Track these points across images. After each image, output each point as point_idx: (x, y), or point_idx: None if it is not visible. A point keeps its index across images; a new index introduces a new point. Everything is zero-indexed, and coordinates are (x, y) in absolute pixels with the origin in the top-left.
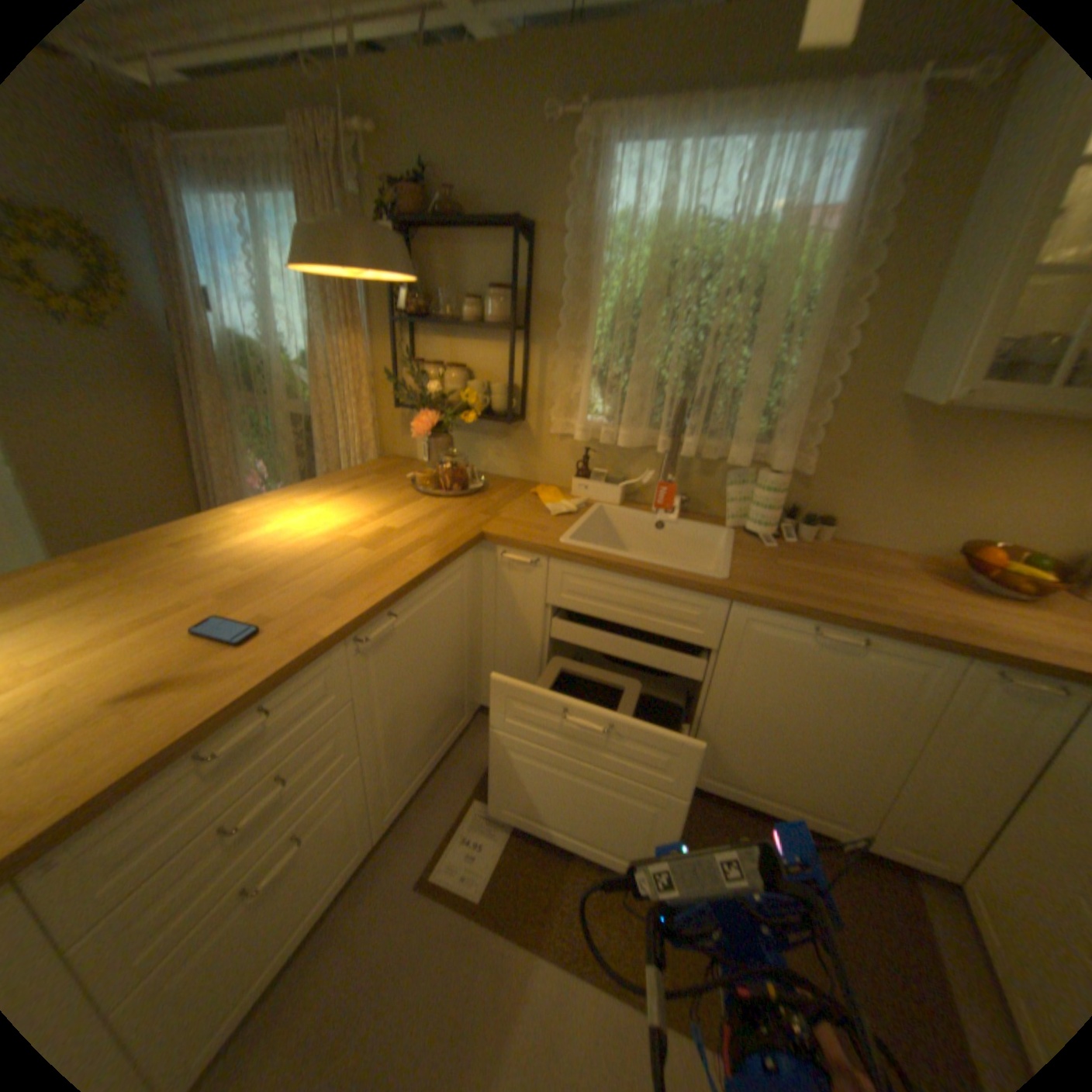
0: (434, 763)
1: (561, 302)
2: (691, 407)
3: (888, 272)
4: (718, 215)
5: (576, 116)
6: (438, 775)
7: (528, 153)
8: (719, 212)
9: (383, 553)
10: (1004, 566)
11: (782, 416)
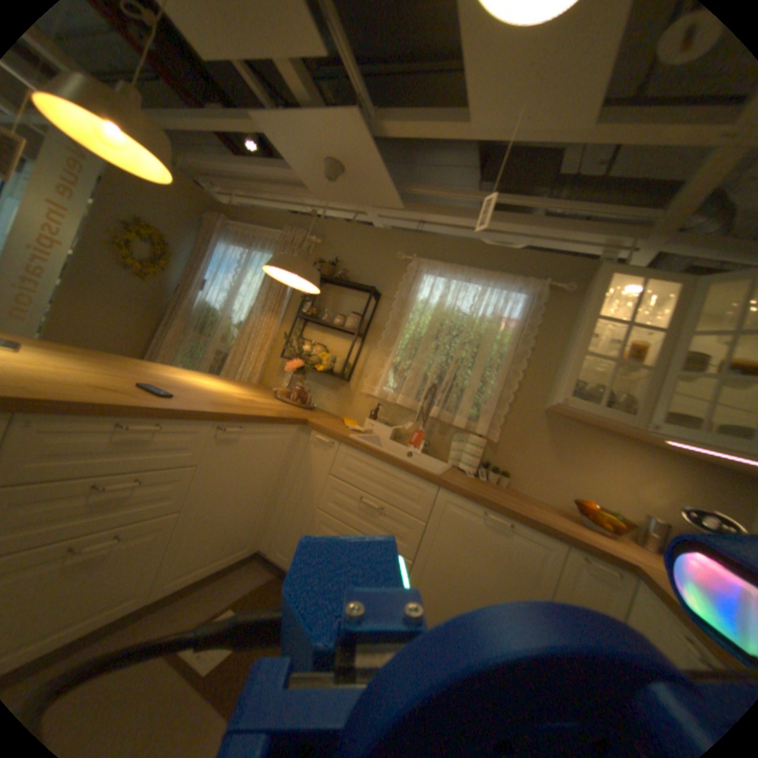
0: (214, 569)
1: (384, 331)
2: (438, 395)
3: (536, 353)
4: (463, 312)
5: (409, 262)
6: (210, 588)
7: (385, 269)
8: (463, 310)
9: (248, 406)
10: (595, 513)
11: (483, 407)
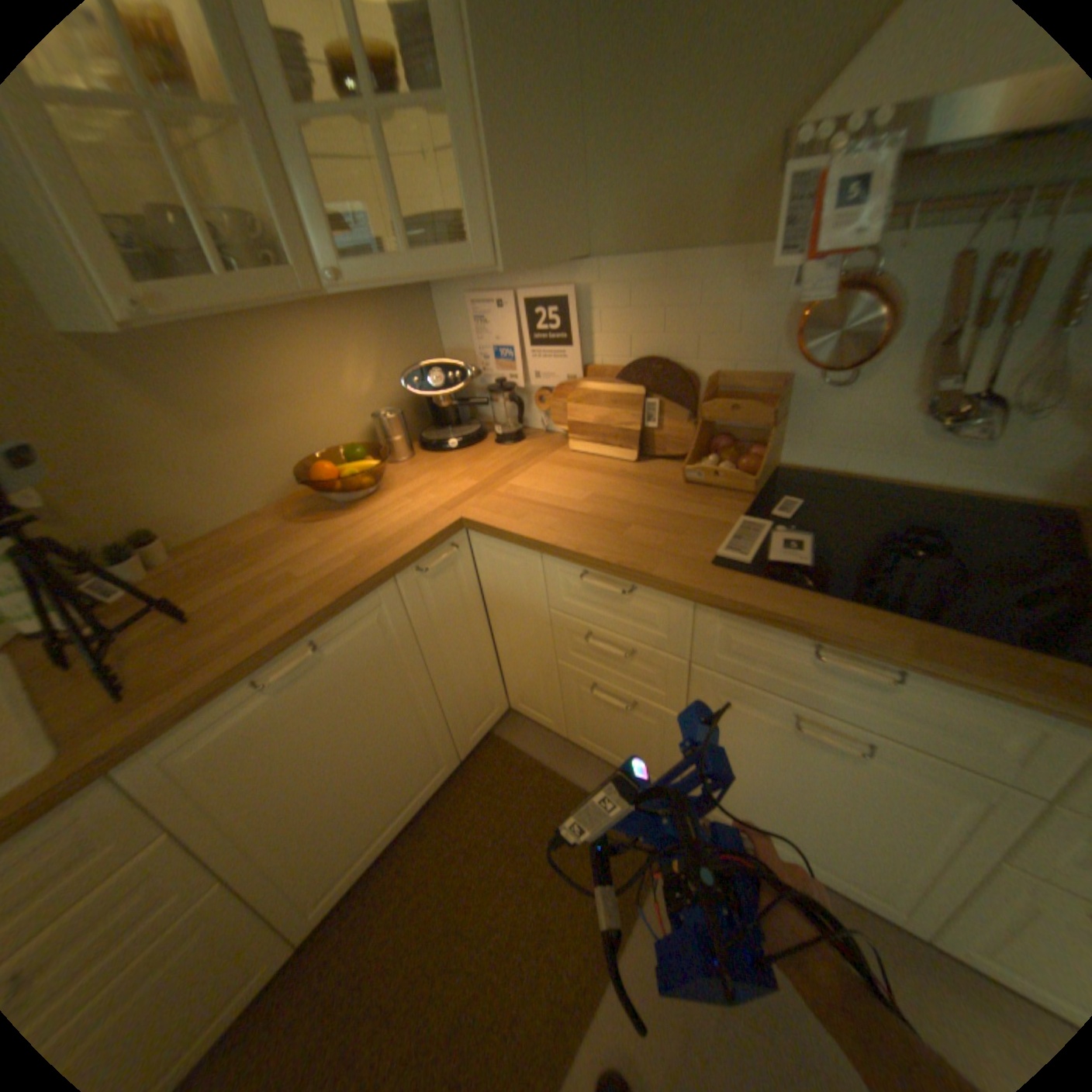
0: None
1: None
2: None
3: None
4: None
5: None
6: None
7: None
8: None
9: None
10: (335, 475)
11: None
